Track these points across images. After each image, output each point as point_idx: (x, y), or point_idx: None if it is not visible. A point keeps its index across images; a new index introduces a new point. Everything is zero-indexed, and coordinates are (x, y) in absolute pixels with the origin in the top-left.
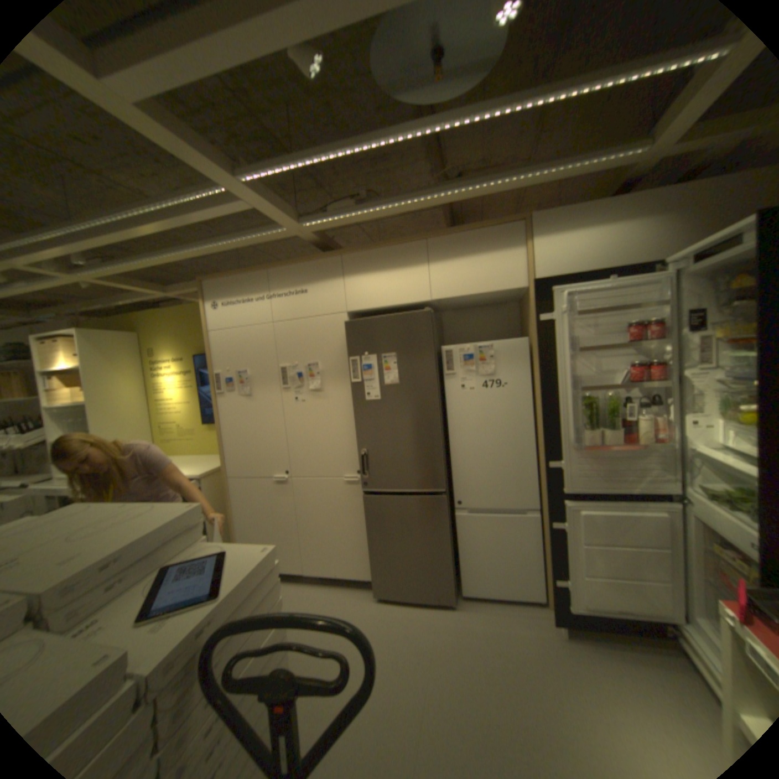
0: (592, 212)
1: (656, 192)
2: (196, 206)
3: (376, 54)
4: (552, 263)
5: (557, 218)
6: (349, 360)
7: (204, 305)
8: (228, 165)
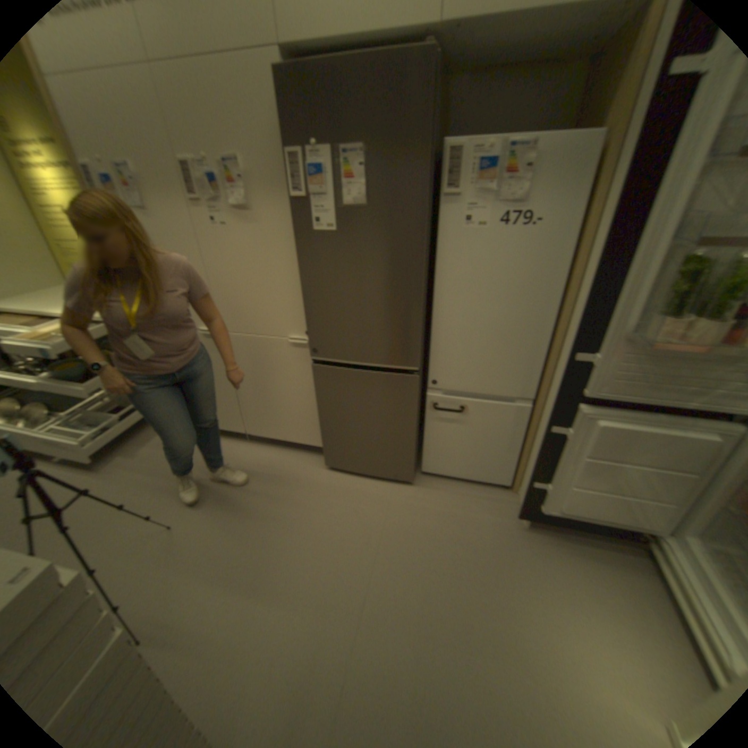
0: None
1: None
2: None
3: None
4: None
5: None
6: (285, 154)
7: None
8: None
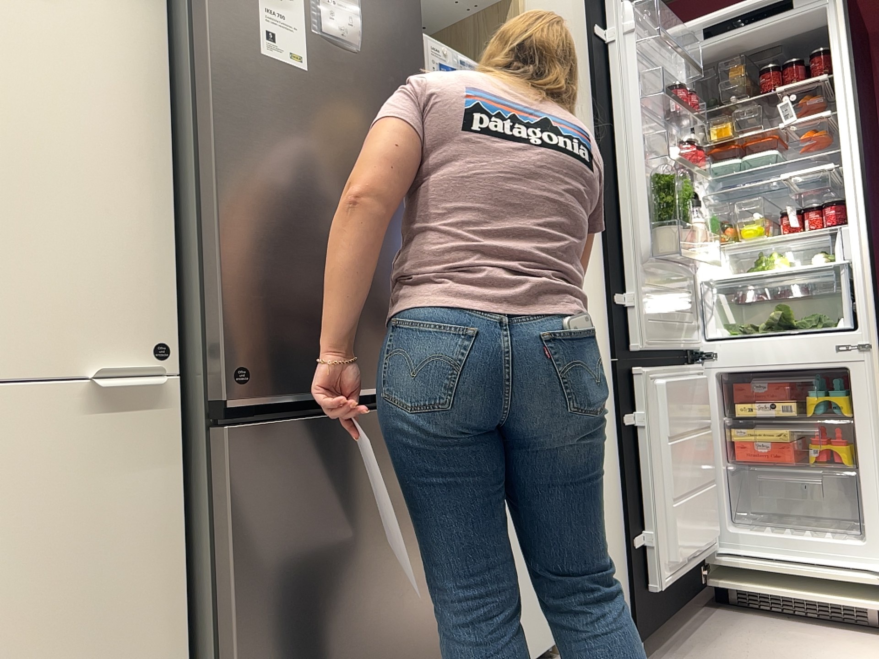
0: None
1: None
2: None
3: None
4: None
5: None
6: None
7: None
8: None
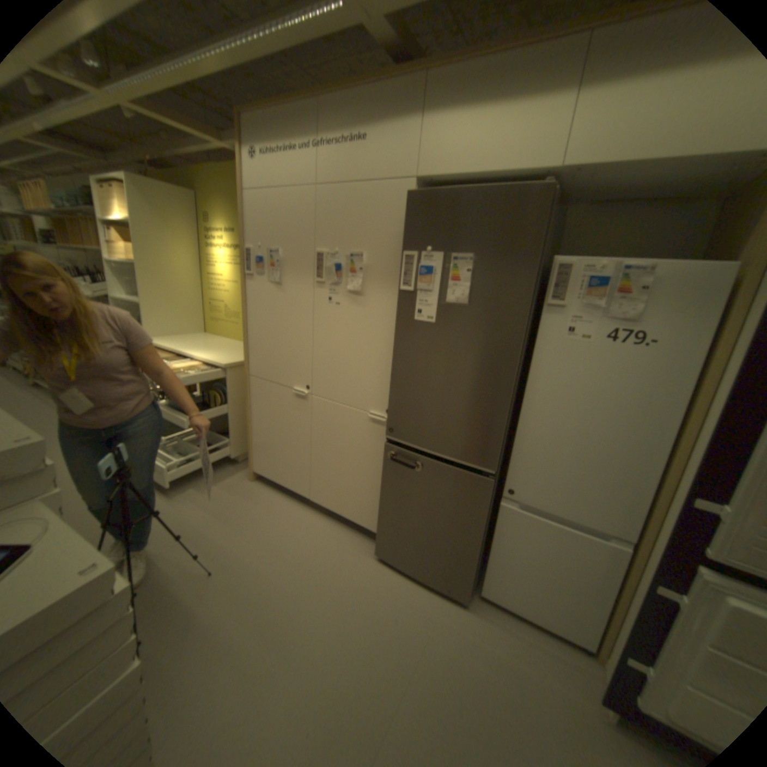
0: None
1: None
2: None
3: None
4: None
5: None
6: (404, 256)
7: (239, 151)
8: None
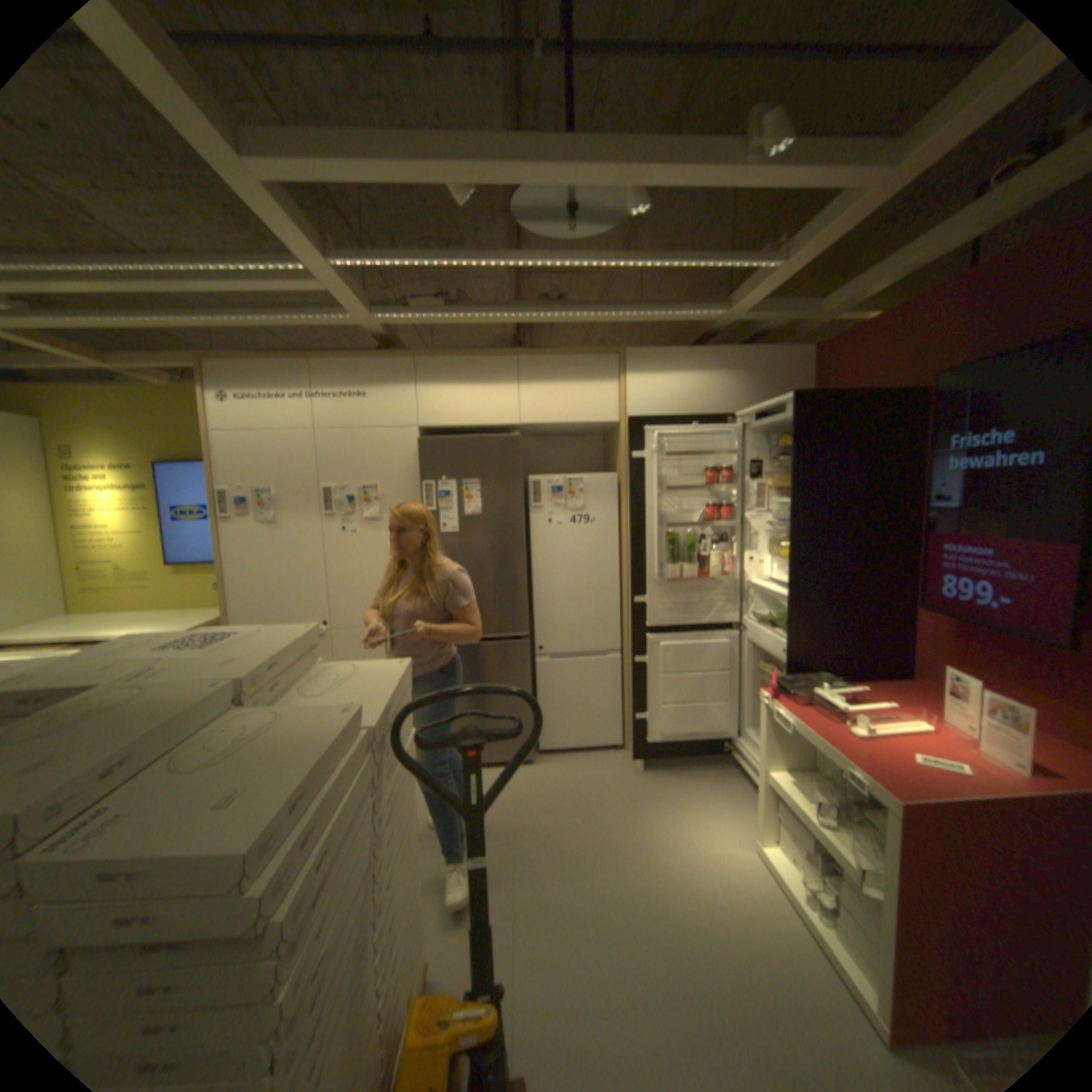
0: (679, 358)
1: (730, 350)
2: (246, 274)
3: (520, 196)
4: (642, 402)
5: (648, 358)
6: (418, 485)
7: (203, 394)
8: (321, 246)
